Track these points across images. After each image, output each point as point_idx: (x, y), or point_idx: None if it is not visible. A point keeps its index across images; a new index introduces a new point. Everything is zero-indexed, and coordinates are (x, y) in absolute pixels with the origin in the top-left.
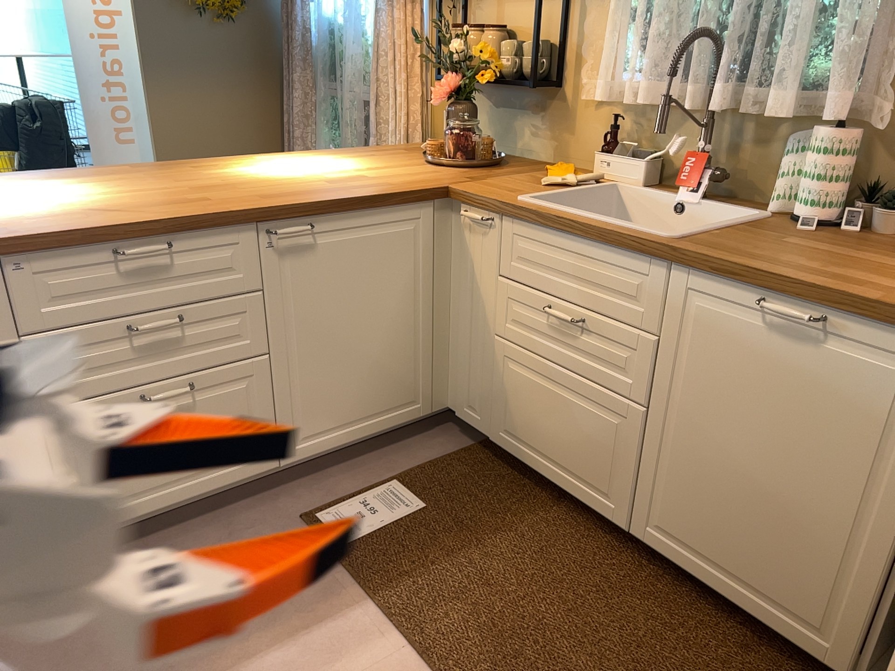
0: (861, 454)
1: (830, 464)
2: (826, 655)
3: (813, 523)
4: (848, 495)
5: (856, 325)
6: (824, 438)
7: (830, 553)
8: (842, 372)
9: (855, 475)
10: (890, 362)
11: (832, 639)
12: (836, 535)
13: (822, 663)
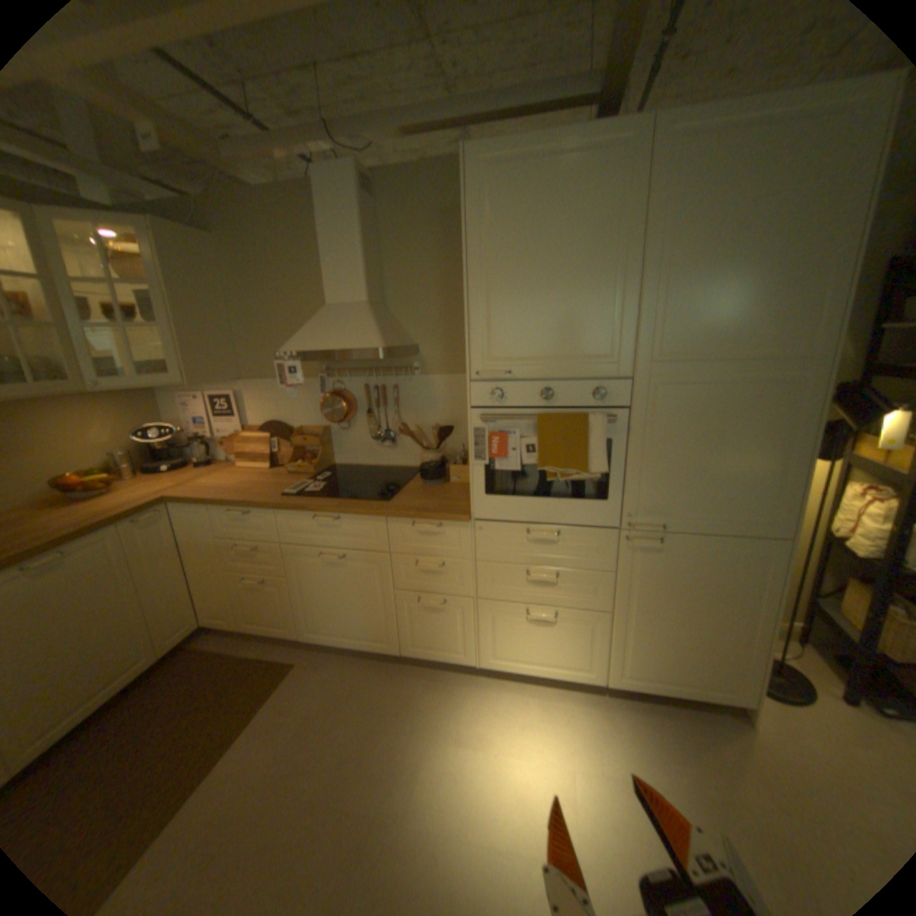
0: (108, 586)
1: (100, 602)
2: (146, 665)
3: (109, 629)
4: (114, 604)
5: (73, 545)
6: (90, 596)
7: (123, 631)
8: (80, 566)
9: (111, 595)
10: (95, 548)
11: (144, 657)
12: (120, 622)
13: (147, 669)
